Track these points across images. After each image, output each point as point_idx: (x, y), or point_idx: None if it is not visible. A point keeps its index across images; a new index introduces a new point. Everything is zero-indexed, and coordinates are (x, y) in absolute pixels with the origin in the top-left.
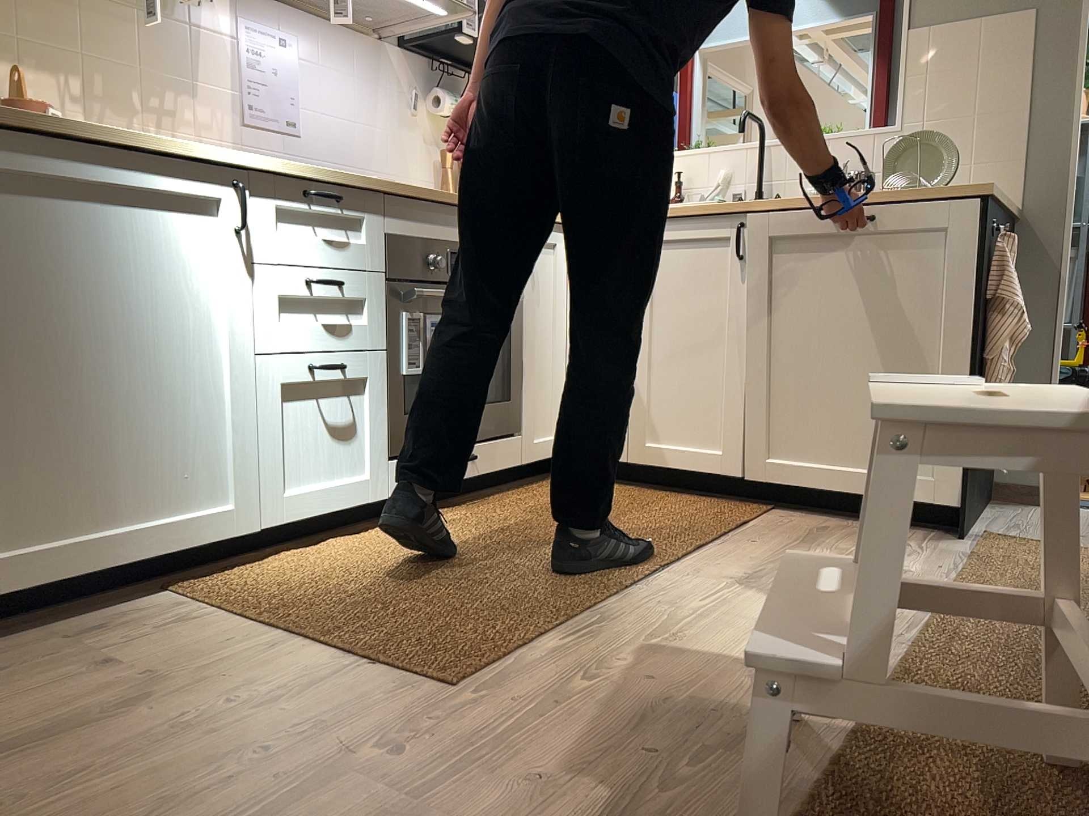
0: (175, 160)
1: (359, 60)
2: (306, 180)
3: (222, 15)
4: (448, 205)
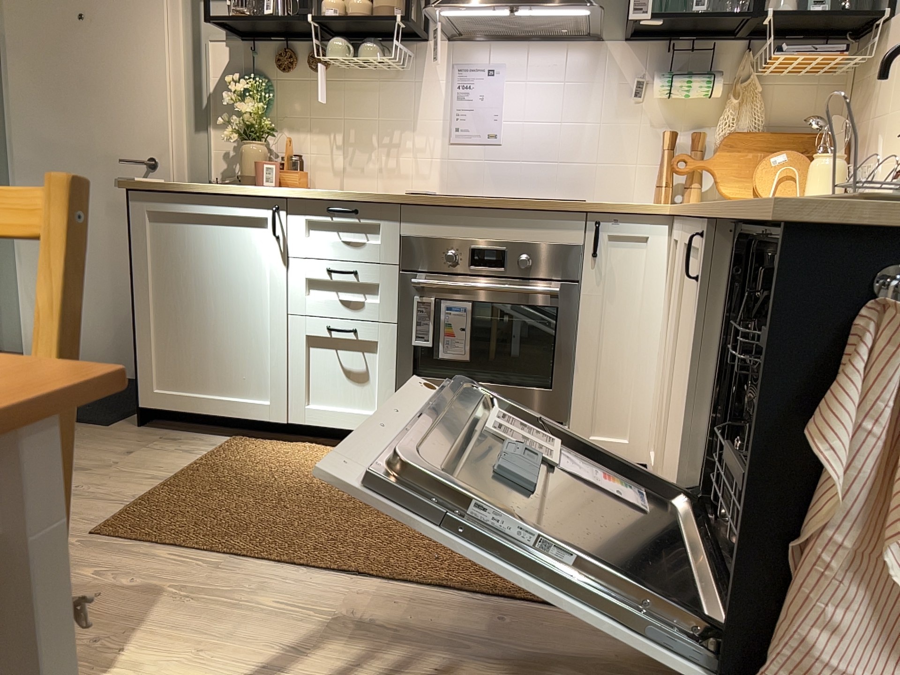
0: (237, 197)
1: (569, 64)
2: (325, 200)
3: (436, 65)
4: (471, 208)
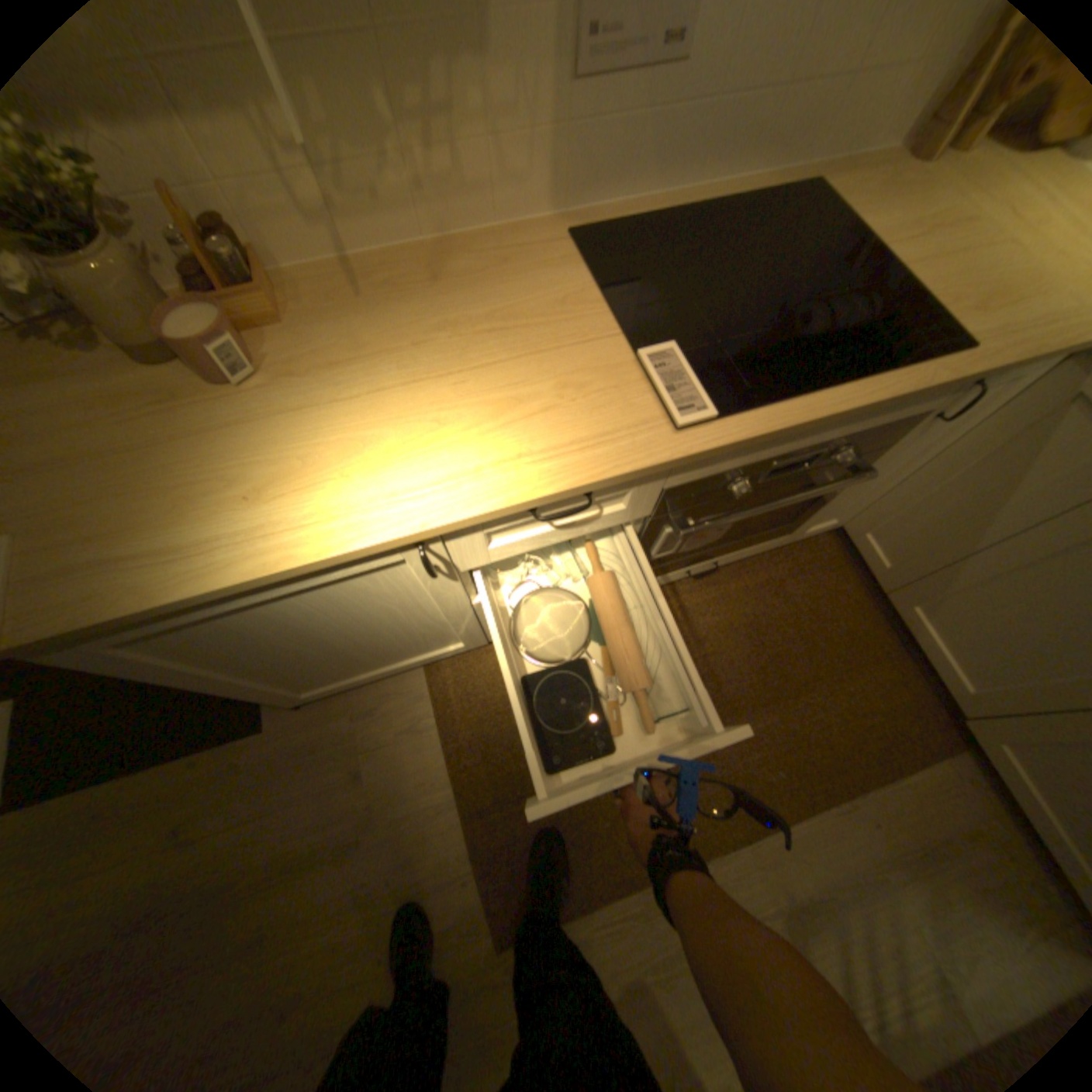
0: (321, 566)
1: None
2: (528, 505)
3: None
4: (805, 425)
